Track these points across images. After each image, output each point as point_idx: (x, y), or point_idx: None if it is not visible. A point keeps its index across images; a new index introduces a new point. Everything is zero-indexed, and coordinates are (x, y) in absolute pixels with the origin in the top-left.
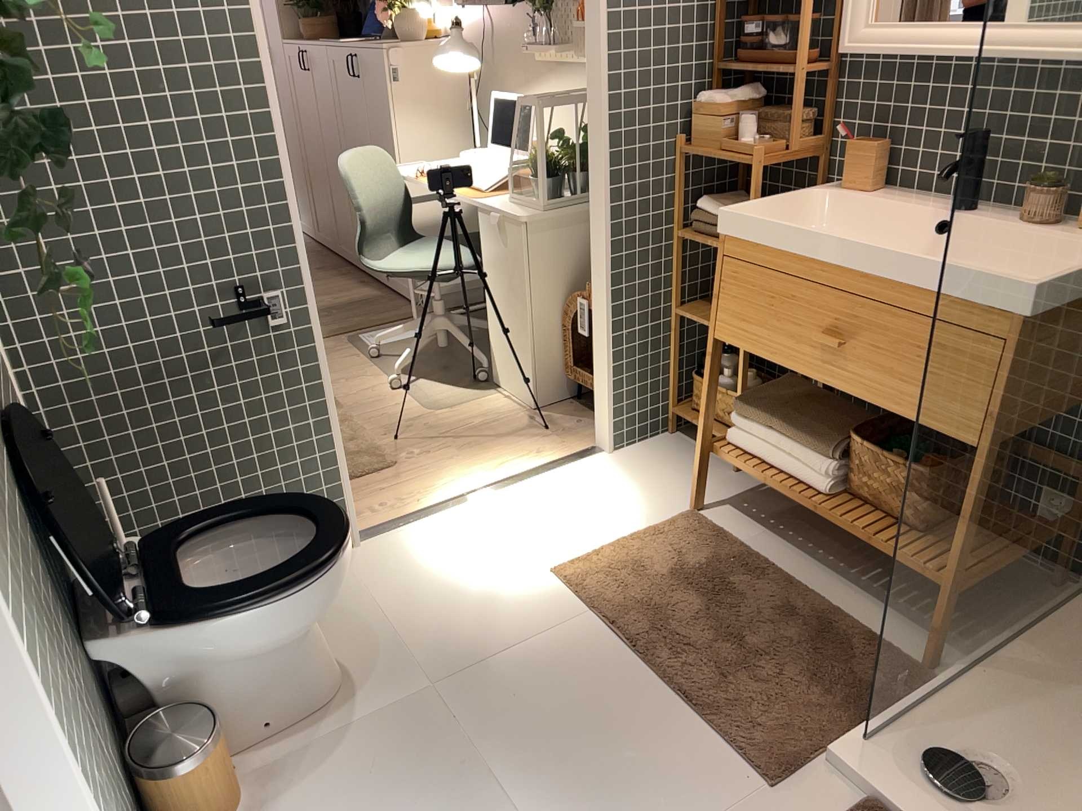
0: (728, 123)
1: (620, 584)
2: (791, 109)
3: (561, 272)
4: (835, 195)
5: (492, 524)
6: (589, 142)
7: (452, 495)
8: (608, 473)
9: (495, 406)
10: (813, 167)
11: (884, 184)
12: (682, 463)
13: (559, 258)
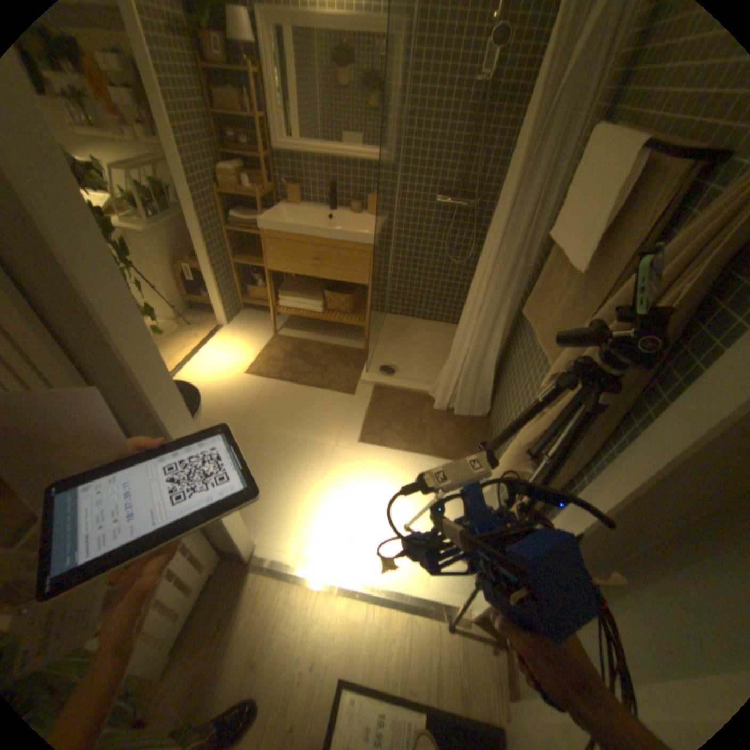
0: (229, 176)
1: (269, 366)
2: (251, 169)
3: (162, 253)
4: (285, 206)
5: (202, 368)
6: (174, 190)
7: (172, 365)
8: (230, 332)
9: (152, 324)
10: (267, 194)
11: (299, 200)
12: (254, 319)
13: (159, 246)
